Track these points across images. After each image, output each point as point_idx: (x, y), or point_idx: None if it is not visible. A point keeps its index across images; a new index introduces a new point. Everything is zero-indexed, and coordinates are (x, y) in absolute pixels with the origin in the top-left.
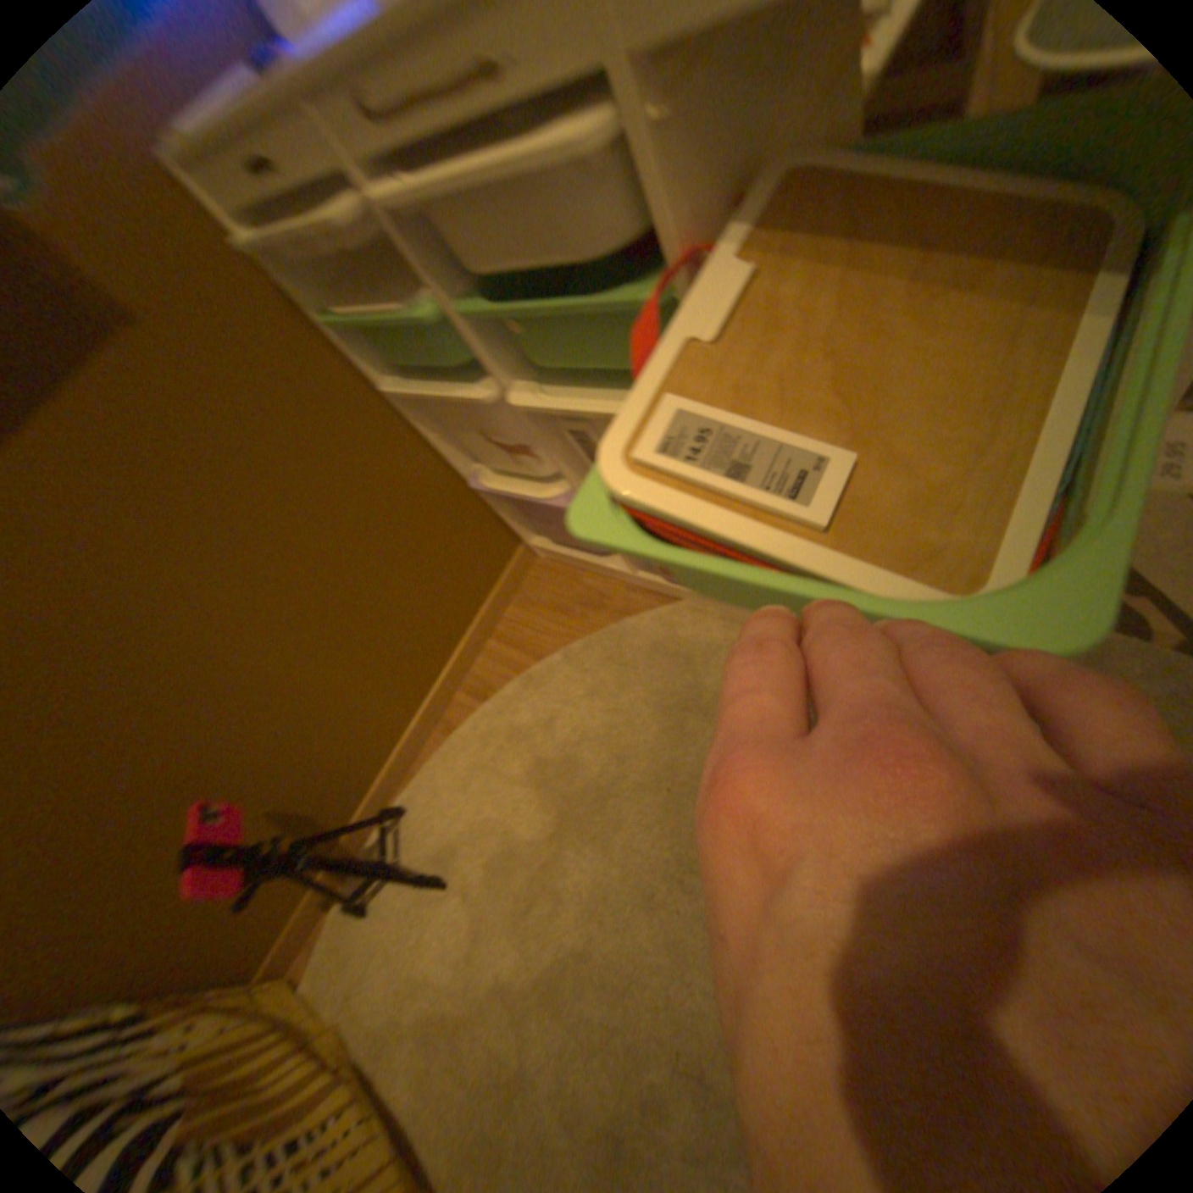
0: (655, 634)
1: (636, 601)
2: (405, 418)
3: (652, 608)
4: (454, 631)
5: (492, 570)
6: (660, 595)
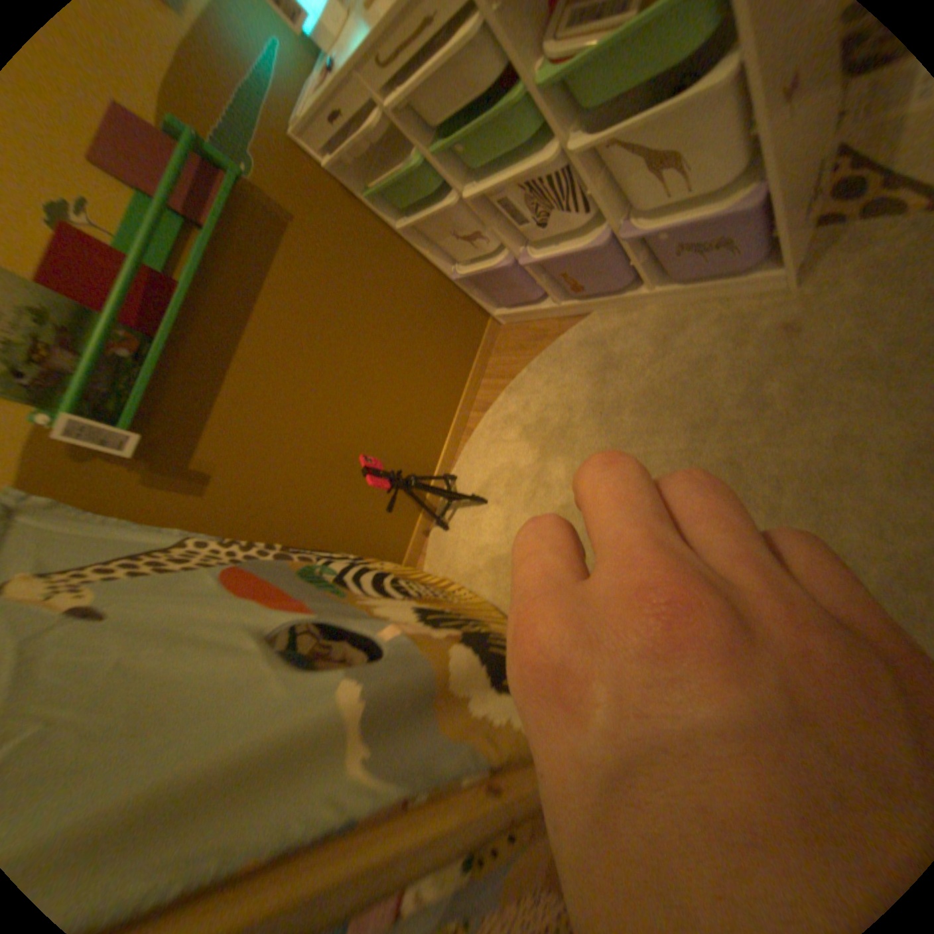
0: (580, 337)
1: (565, 325)
2: (409, 245)
3: (575, 324)
4: (460, 374)
5: (474, 335)
6: (579, 315)
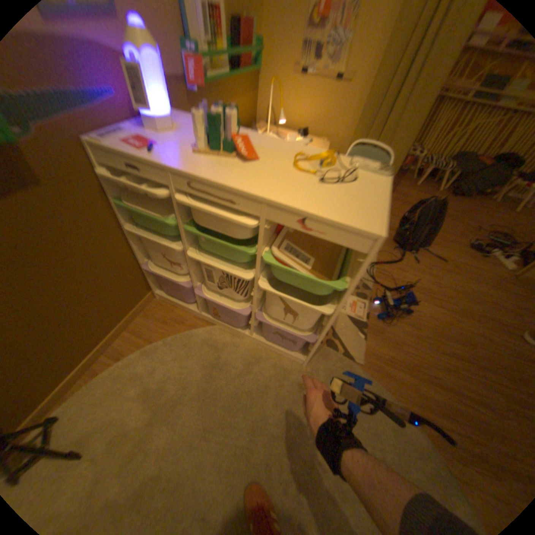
0: (204, 336)
1: (197, 322)
2: (126, 237)
3: (203, 326)
4: (110, 325)
5: (135, 300)
6: (207, 321)
